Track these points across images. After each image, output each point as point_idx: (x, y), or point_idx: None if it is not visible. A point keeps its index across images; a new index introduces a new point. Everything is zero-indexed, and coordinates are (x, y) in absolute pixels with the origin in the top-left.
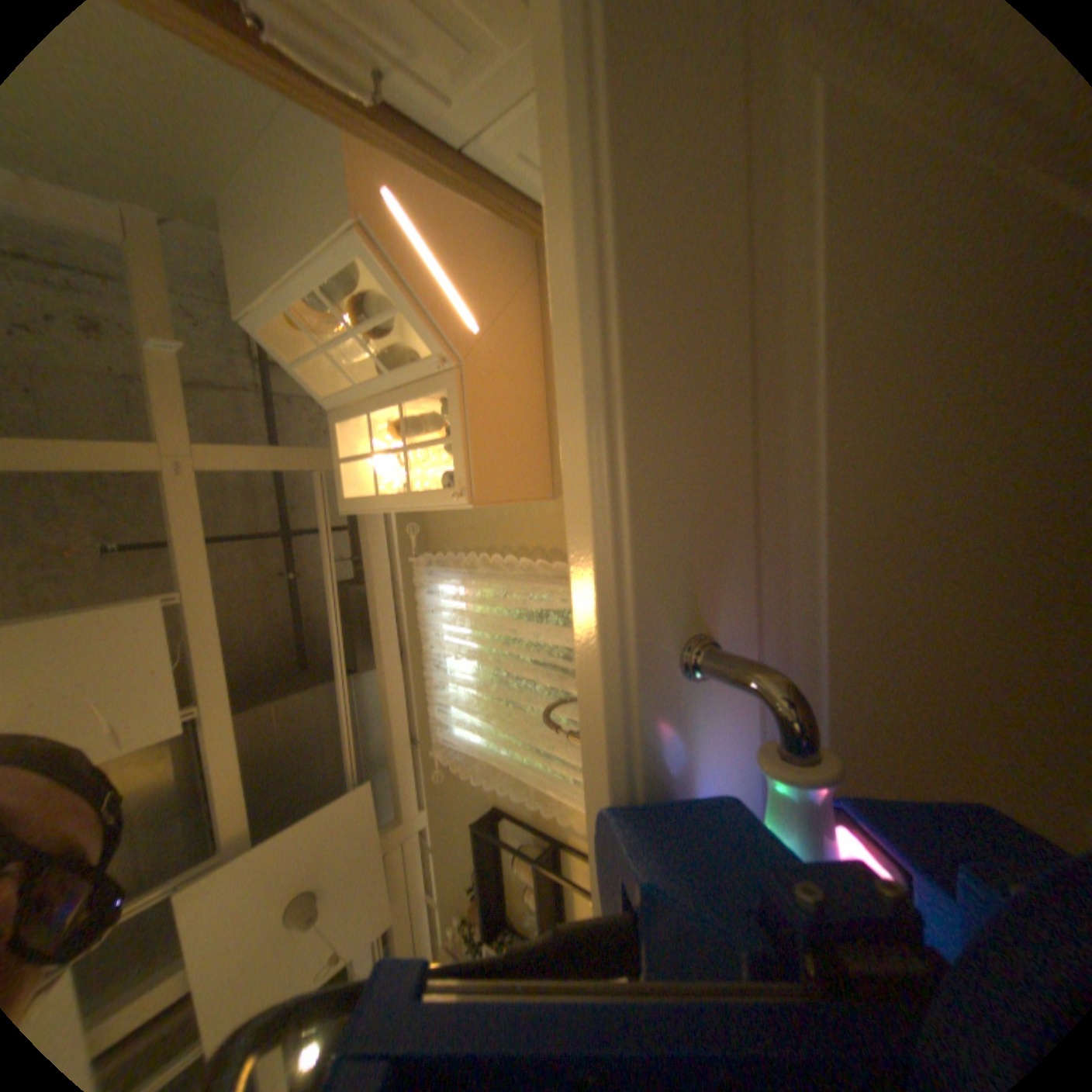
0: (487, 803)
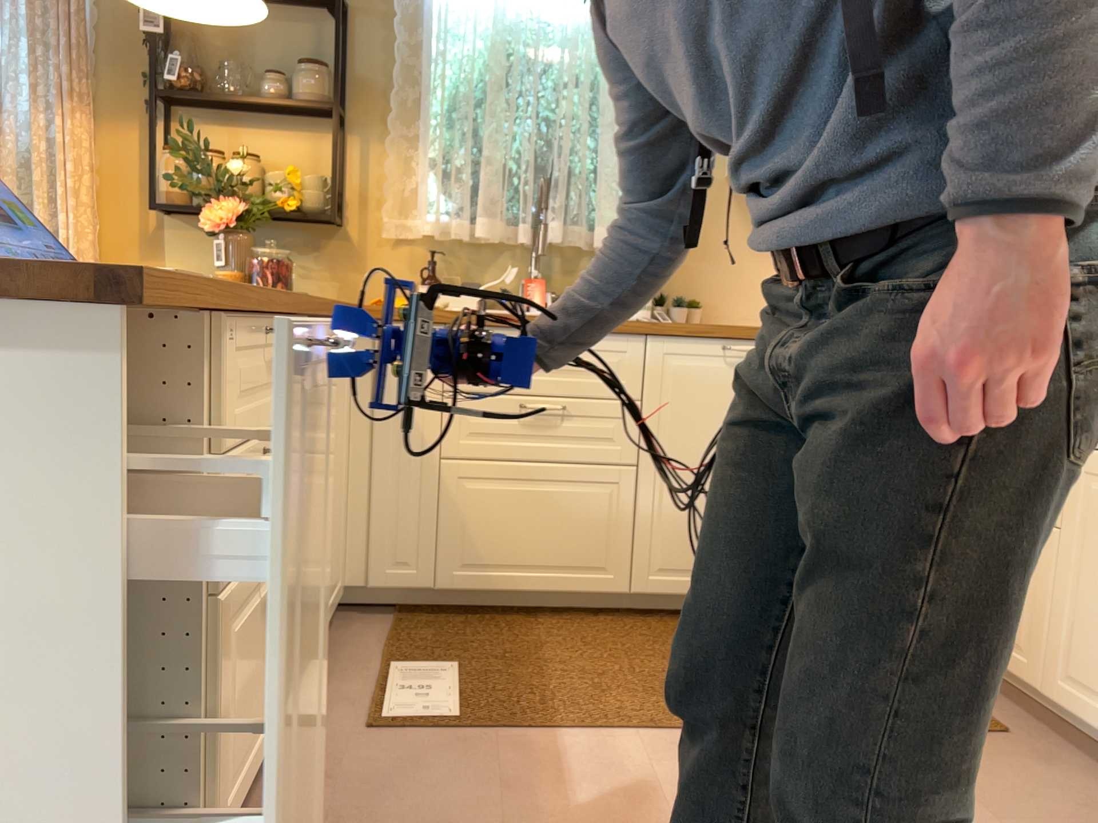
0: (350, 1)
